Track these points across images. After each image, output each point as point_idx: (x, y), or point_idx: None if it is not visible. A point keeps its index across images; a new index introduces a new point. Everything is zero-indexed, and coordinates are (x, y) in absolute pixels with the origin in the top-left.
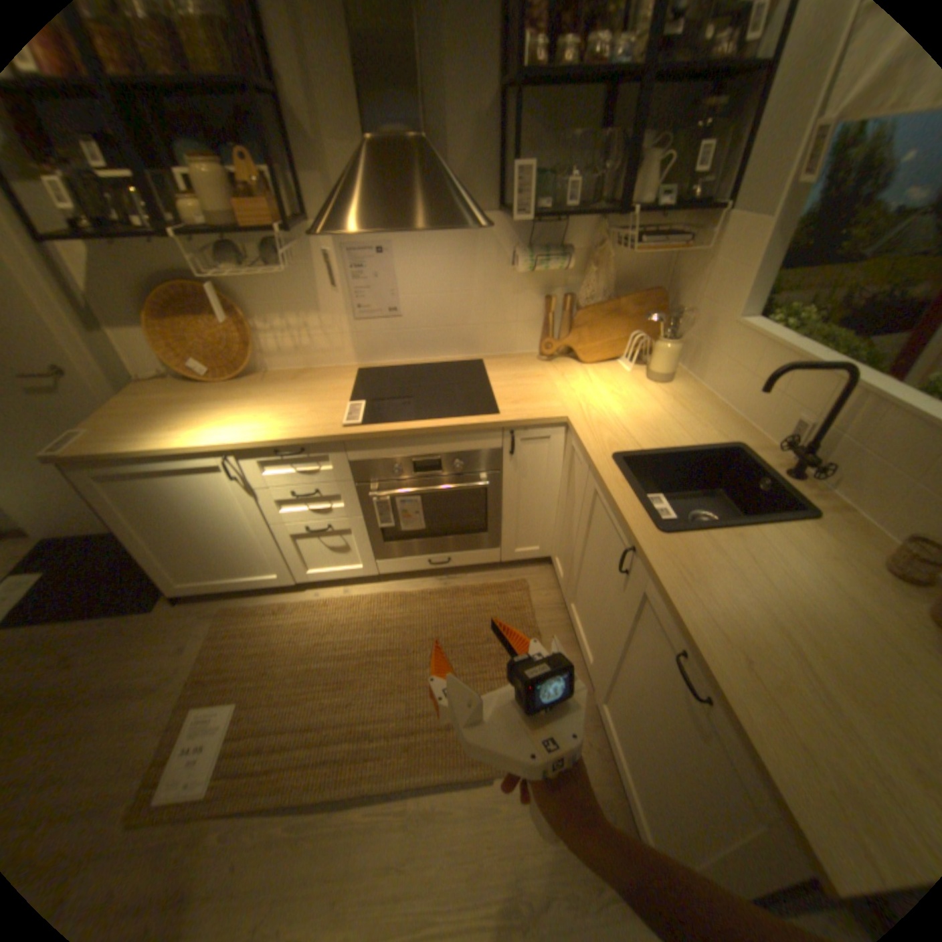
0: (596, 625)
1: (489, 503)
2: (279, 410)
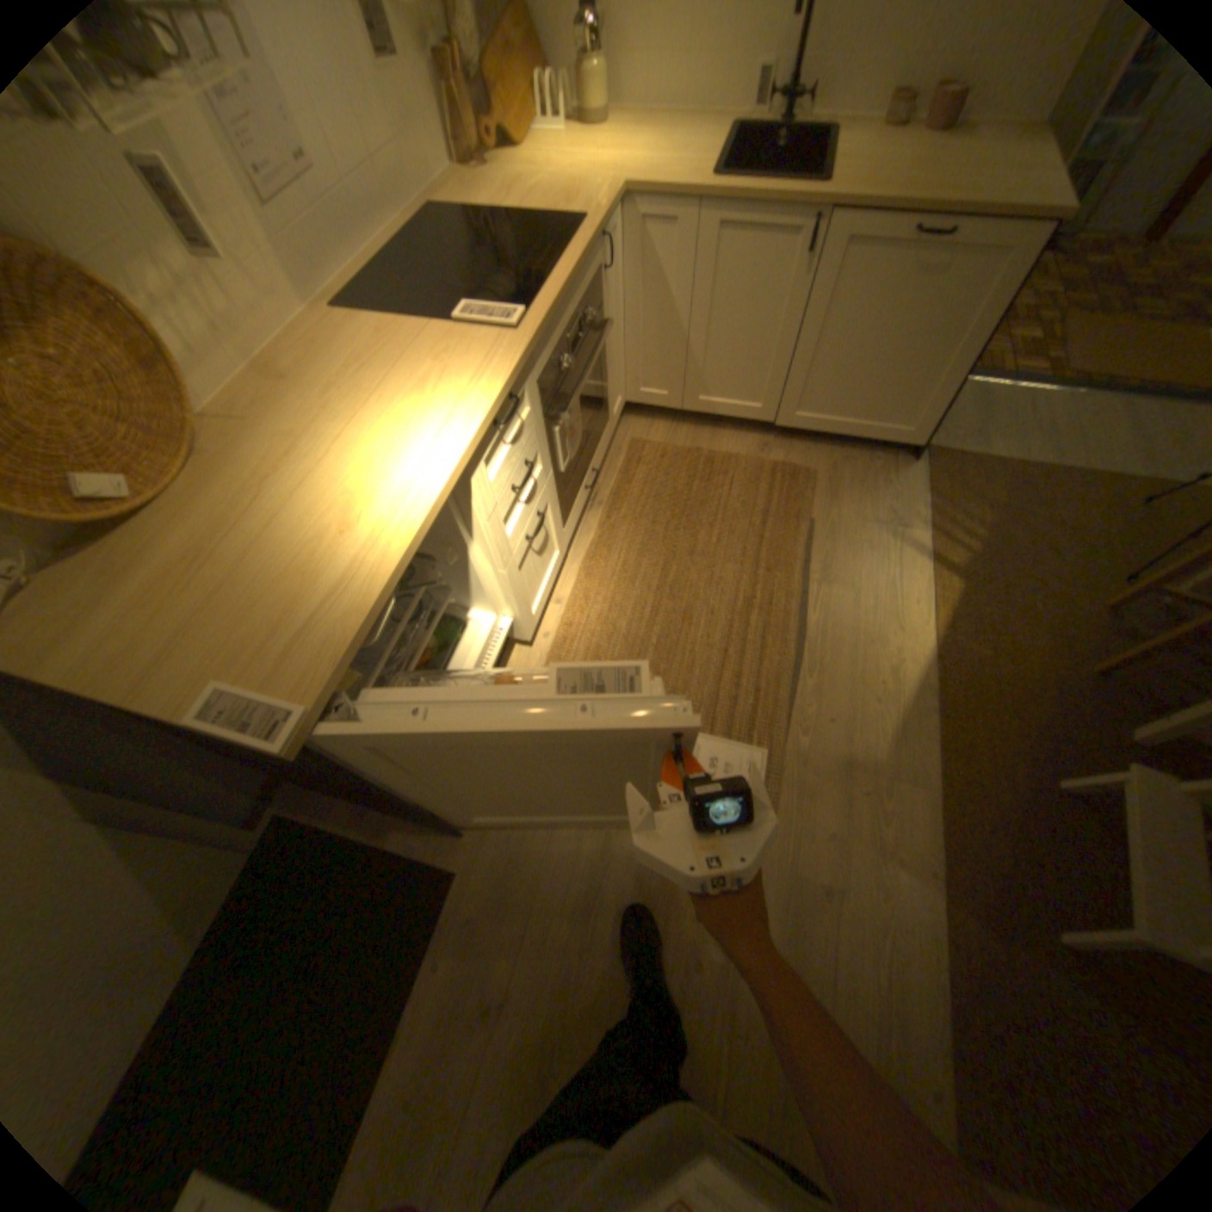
0: (754, 367)
1: (598, 362)
2: (399, 392)
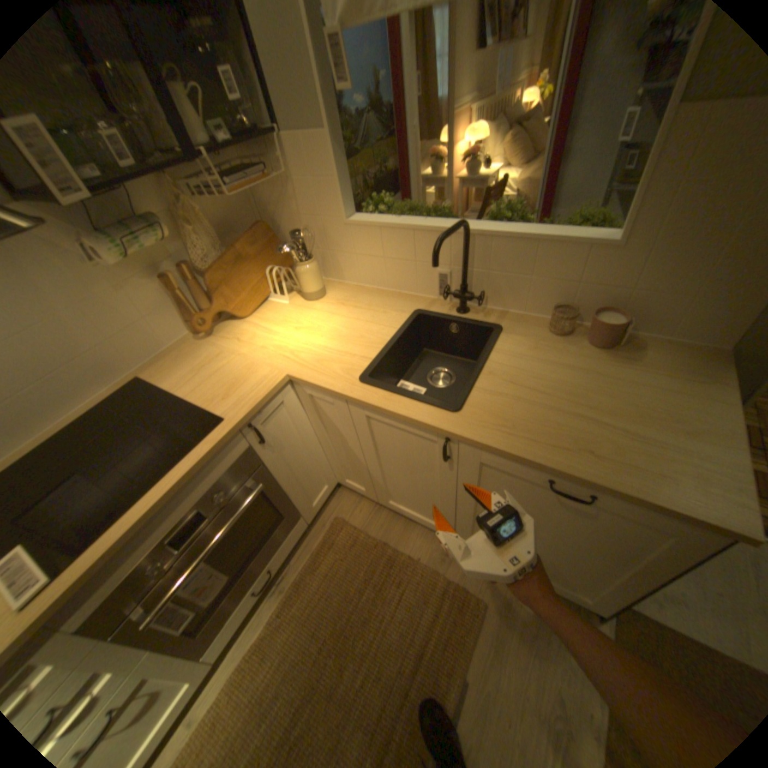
0: (426, 502)
1: (269, 495)
2: None
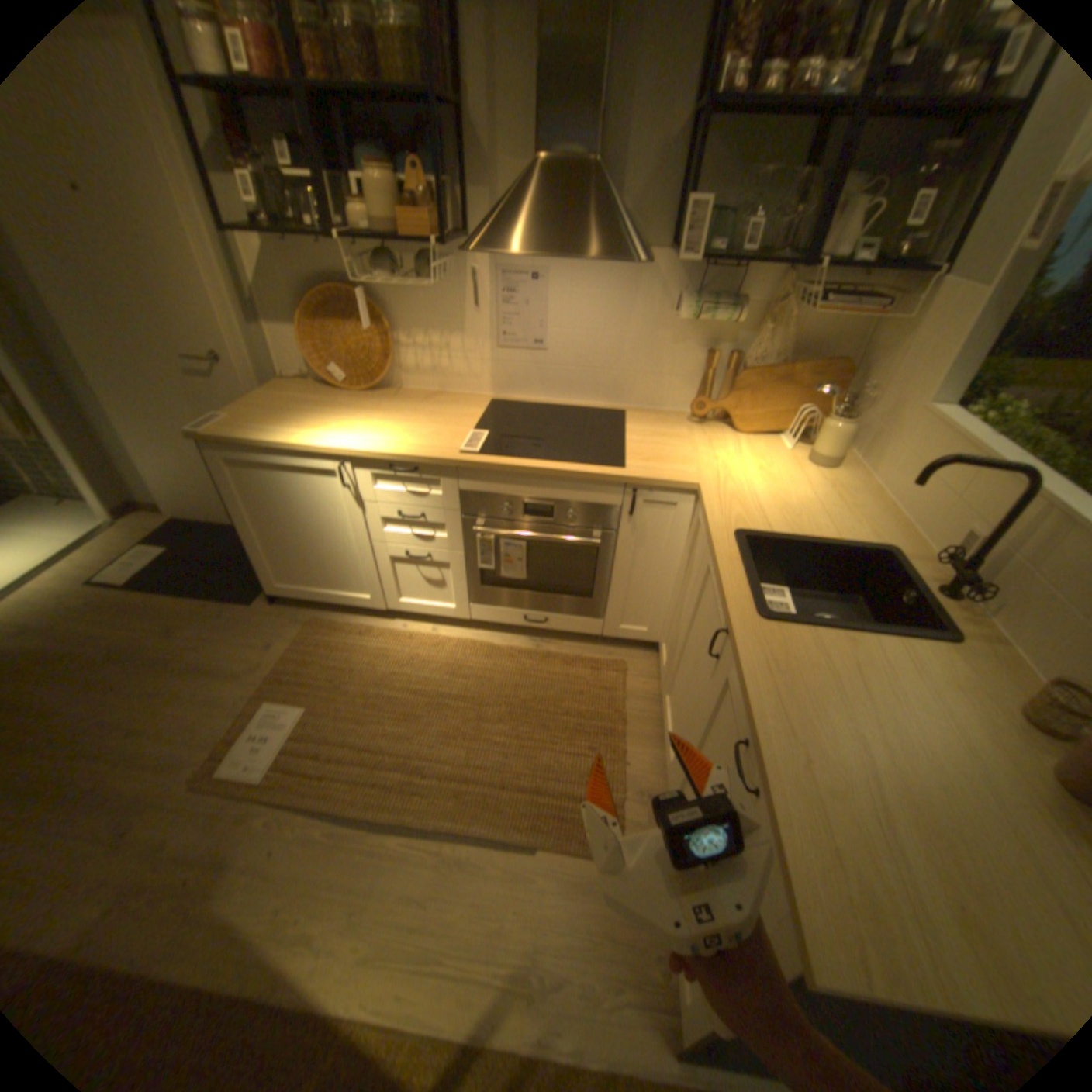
0: (683, 719)
1: (599, 566)
2: (402, 426)
